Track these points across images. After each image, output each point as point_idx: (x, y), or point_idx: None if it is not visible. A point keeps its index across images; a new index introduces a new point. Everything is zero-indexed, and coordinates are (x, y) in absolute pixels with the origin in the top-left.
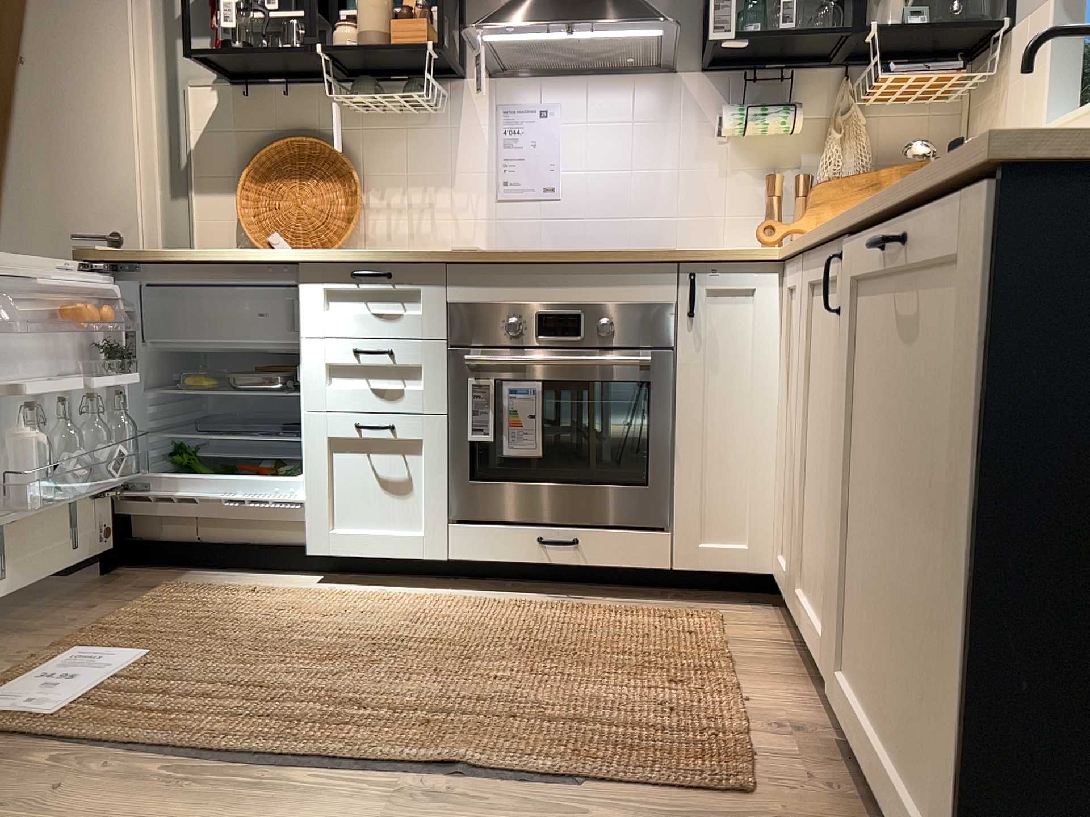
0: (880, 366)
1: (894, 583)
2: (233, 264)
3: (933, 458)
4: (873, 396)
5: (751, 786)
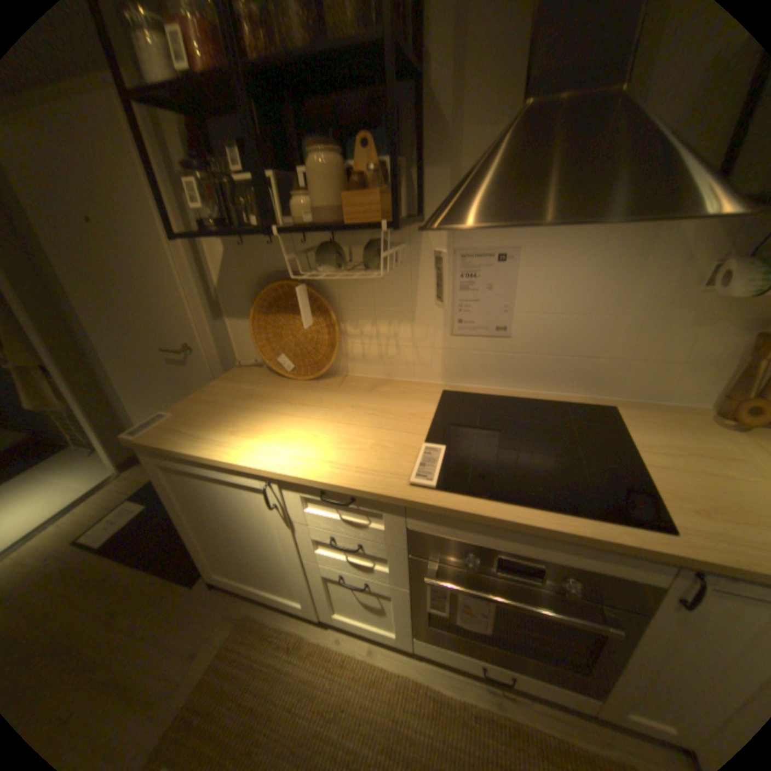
0: None
1: None
2: (227, 467)
3: None
4: None
5: None
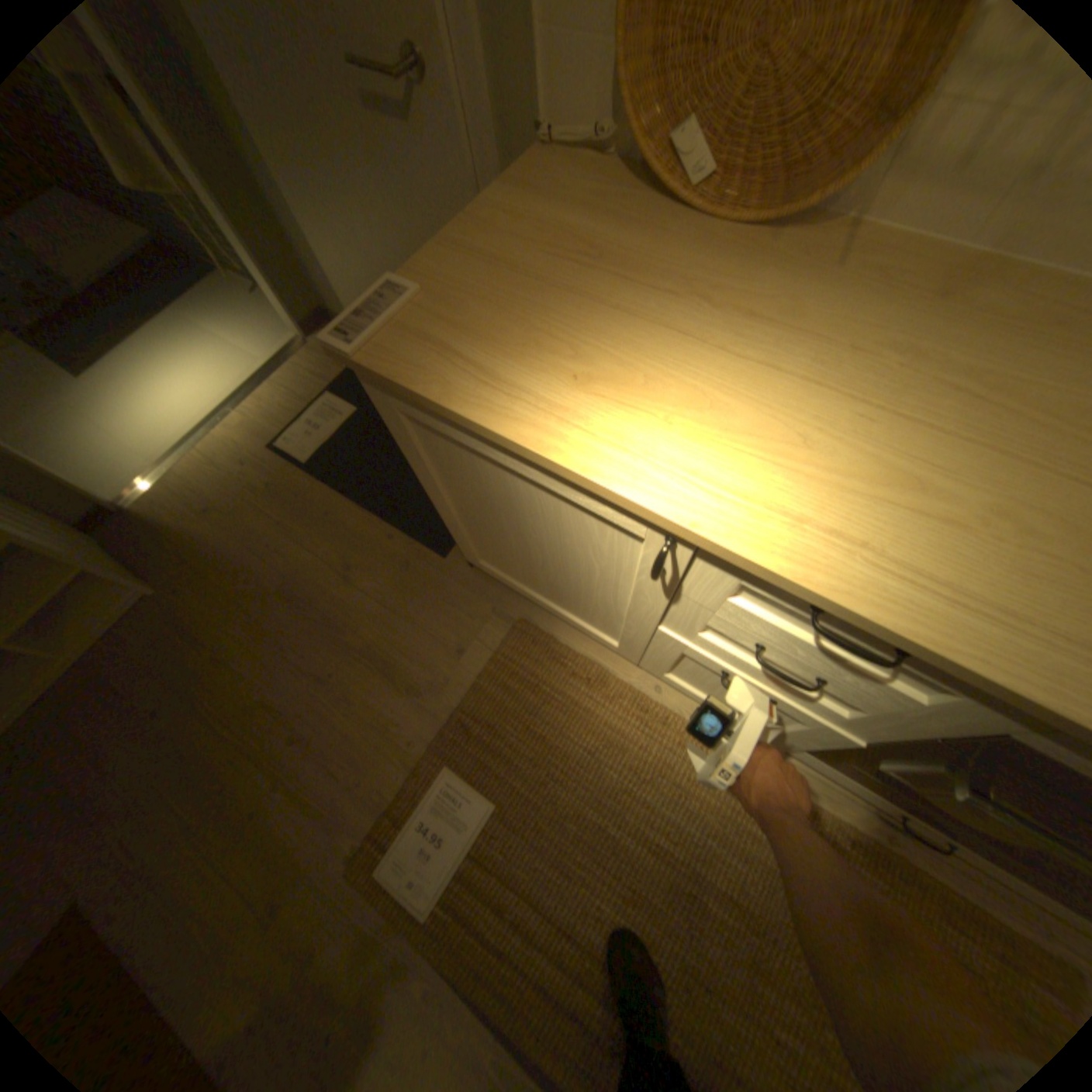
0: None
1: None
2: (581, 481)
3: None
4: None
5: None
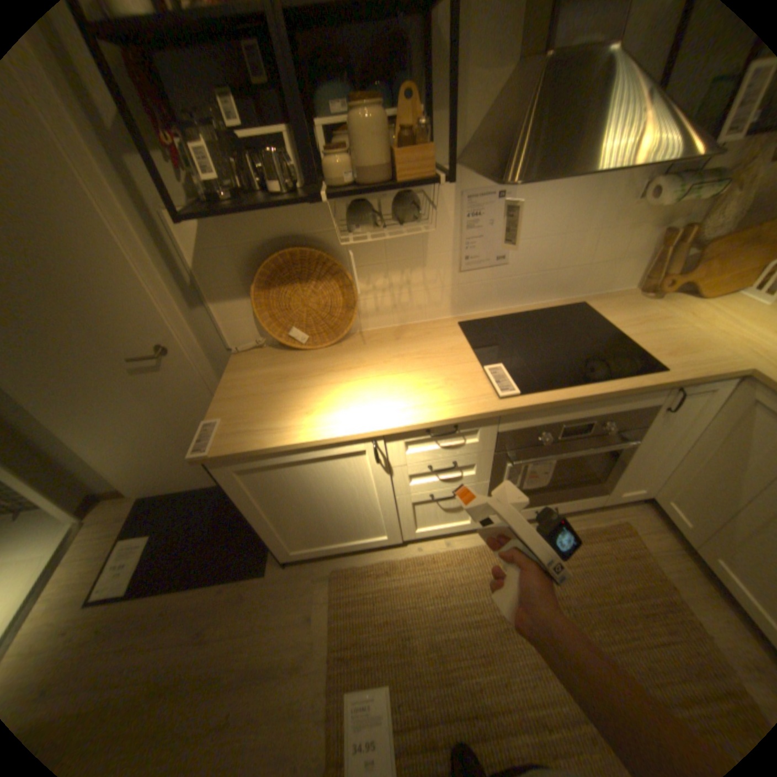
0: None
1: None
2: (331, 441)
3: None
4: None
5: None
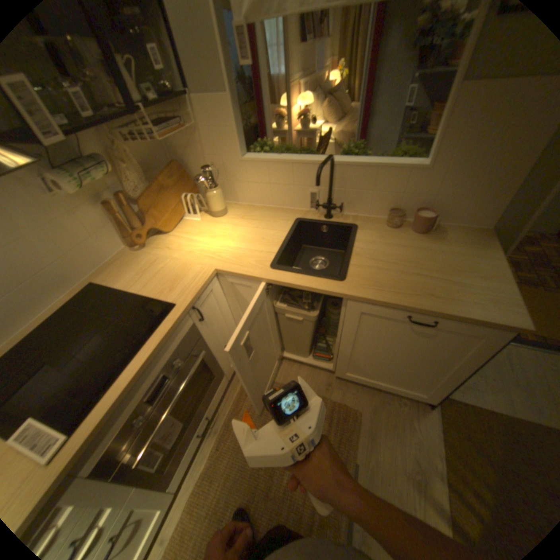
0: (375, 330)
1: (387, 365)
2: None
3: (424, 354)
4: (367, 334)
5: (356, 413)
